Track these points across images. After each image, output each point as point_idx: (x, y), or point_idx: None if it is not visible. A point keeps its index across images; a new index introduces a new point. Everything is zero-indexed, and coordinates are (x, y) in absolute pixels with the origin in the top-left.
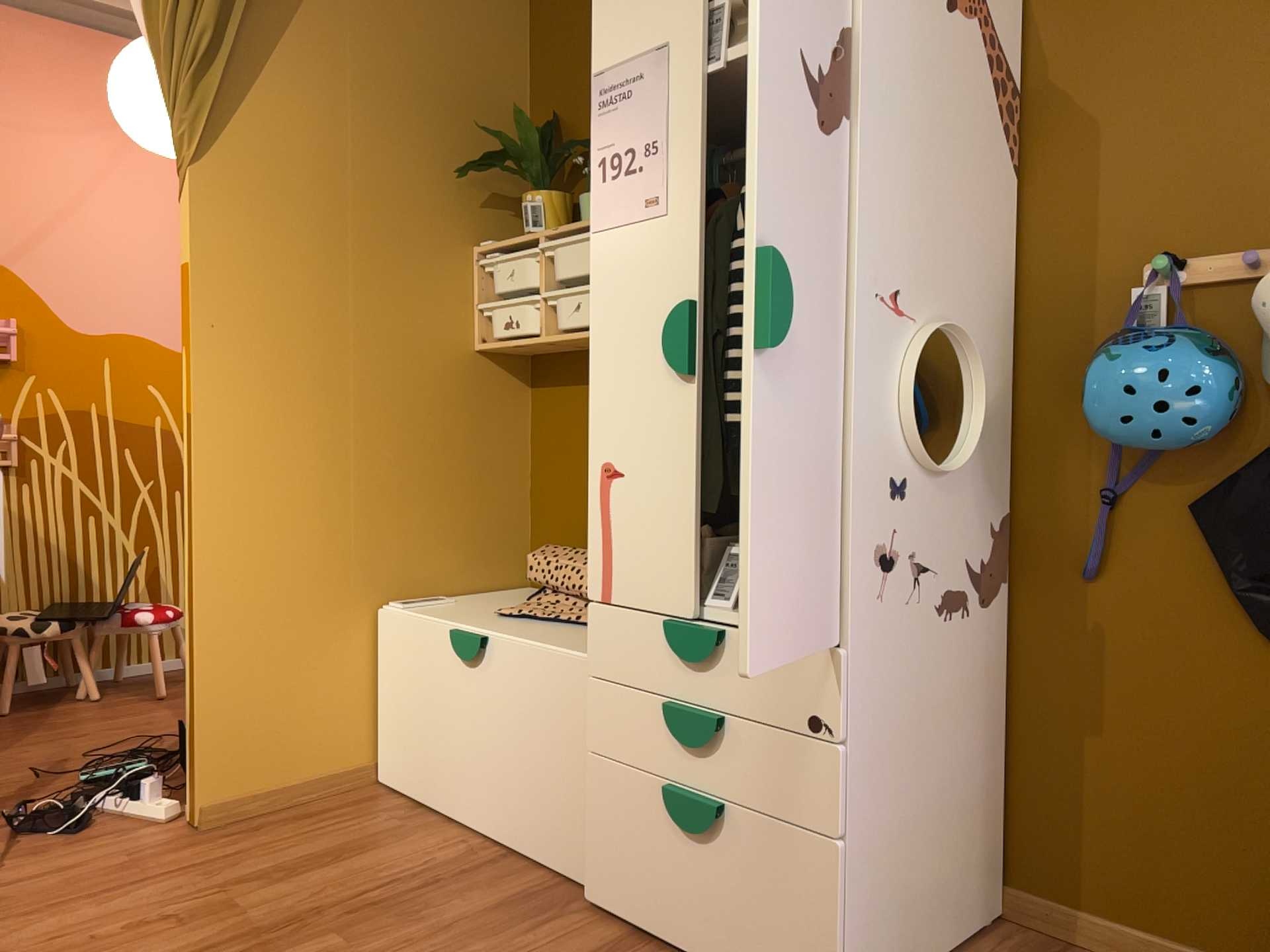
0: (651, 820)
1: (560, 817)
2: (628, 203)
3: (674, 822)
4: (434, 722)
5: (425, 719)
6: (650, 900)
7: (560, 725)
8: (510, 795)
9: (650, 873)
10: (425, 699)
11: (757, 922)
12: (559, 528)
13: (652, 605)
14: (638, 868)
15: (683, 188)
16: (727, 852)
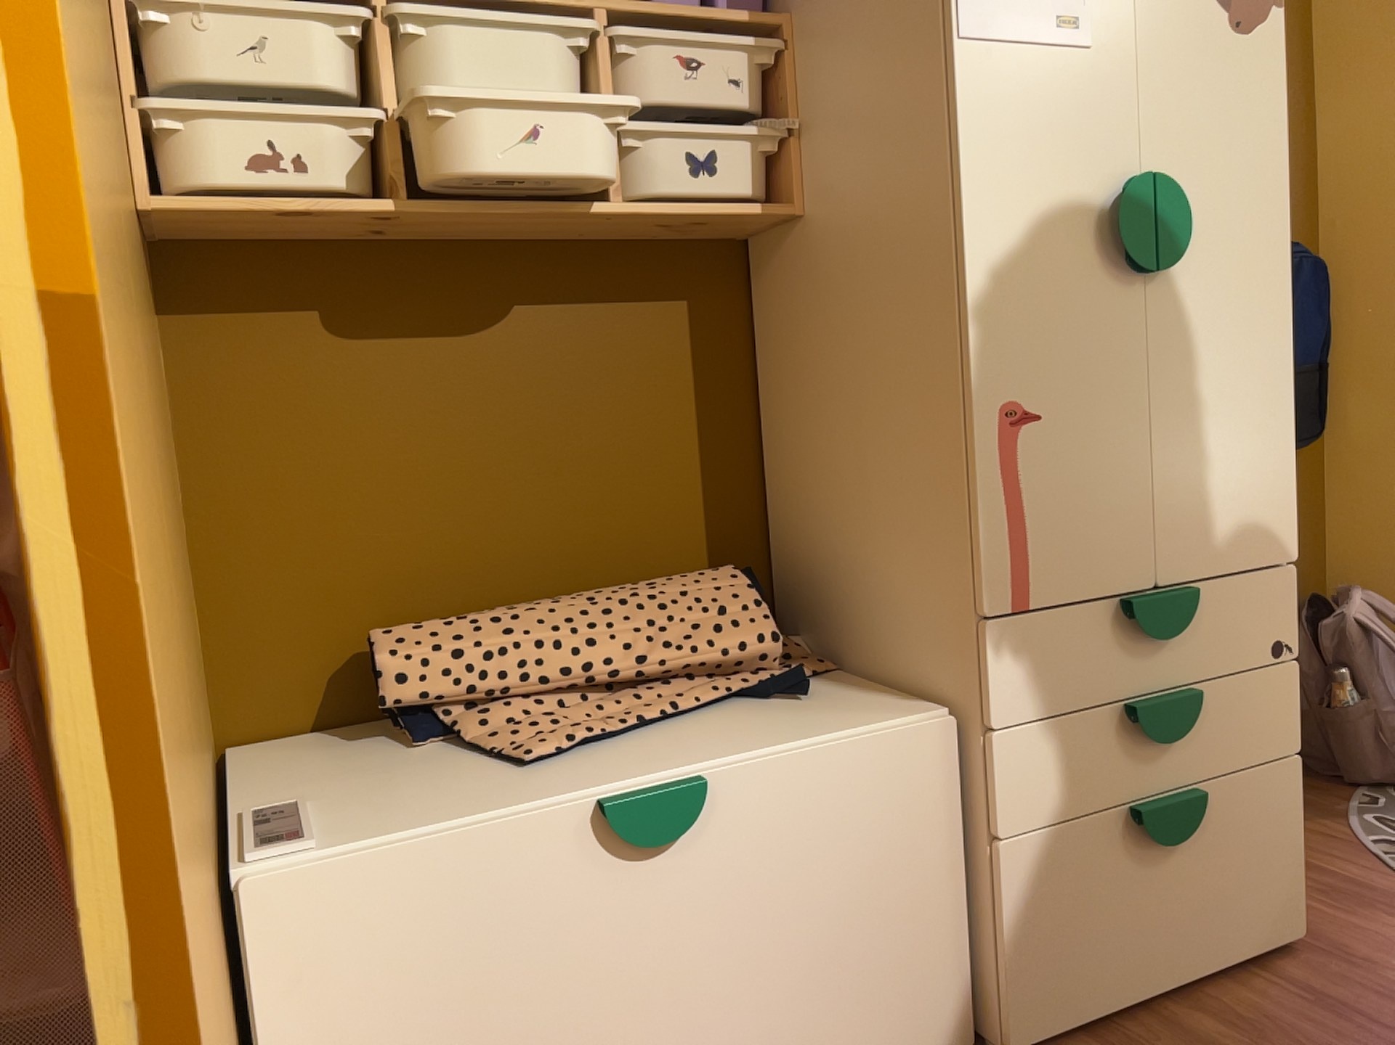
0: (1108, 867)
1: (903, 986)
2: (1027, 13)
3: (1160, 842)
4: (537, 1033)
5: (503, 1044)
6: (1113, 968)
7: (894, 843)
8: (788, 1027)
9: (1112, 934)
10: (498, 1002)
11: (1236, 888)
12: (309, 601)
13: (1097, 588)
14: (1094, 941)
15: (1113, 20)
16: (1202, 837)
